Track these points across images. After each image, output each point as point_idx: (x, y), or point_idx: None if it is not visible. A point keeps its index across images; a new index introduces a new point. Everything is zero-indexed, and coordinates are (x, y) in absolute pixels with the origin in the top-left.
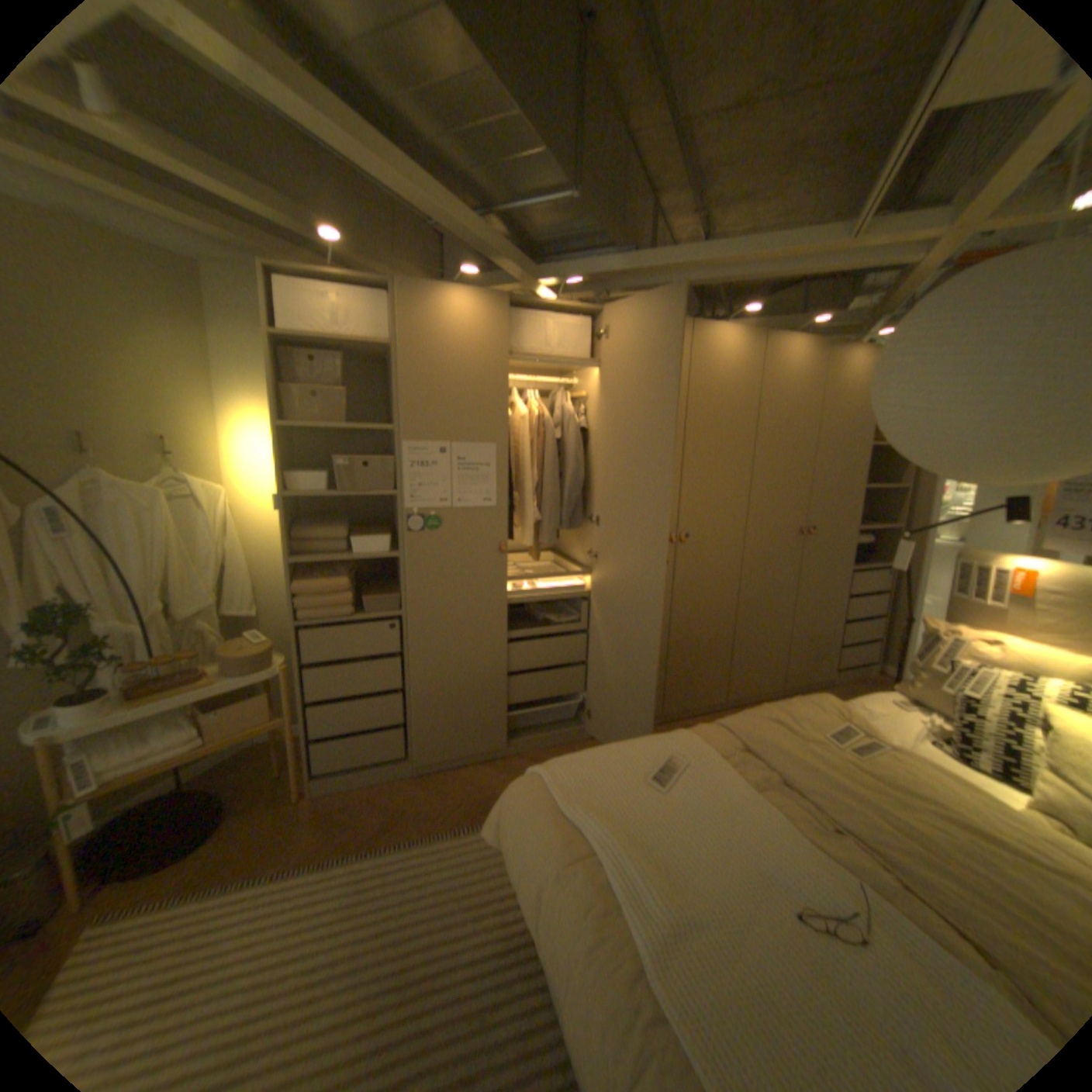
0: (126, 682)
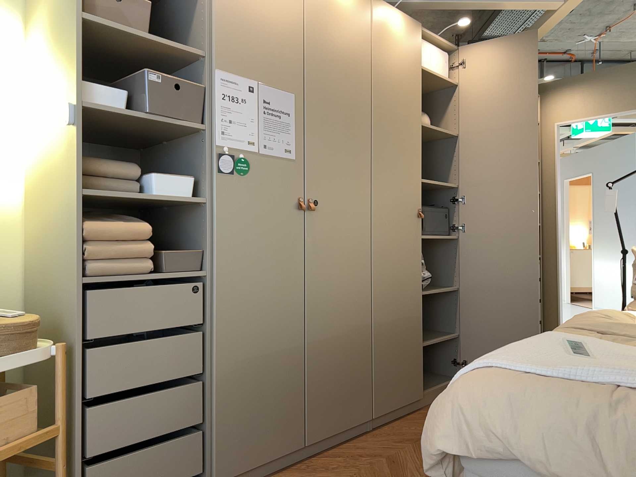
0: None
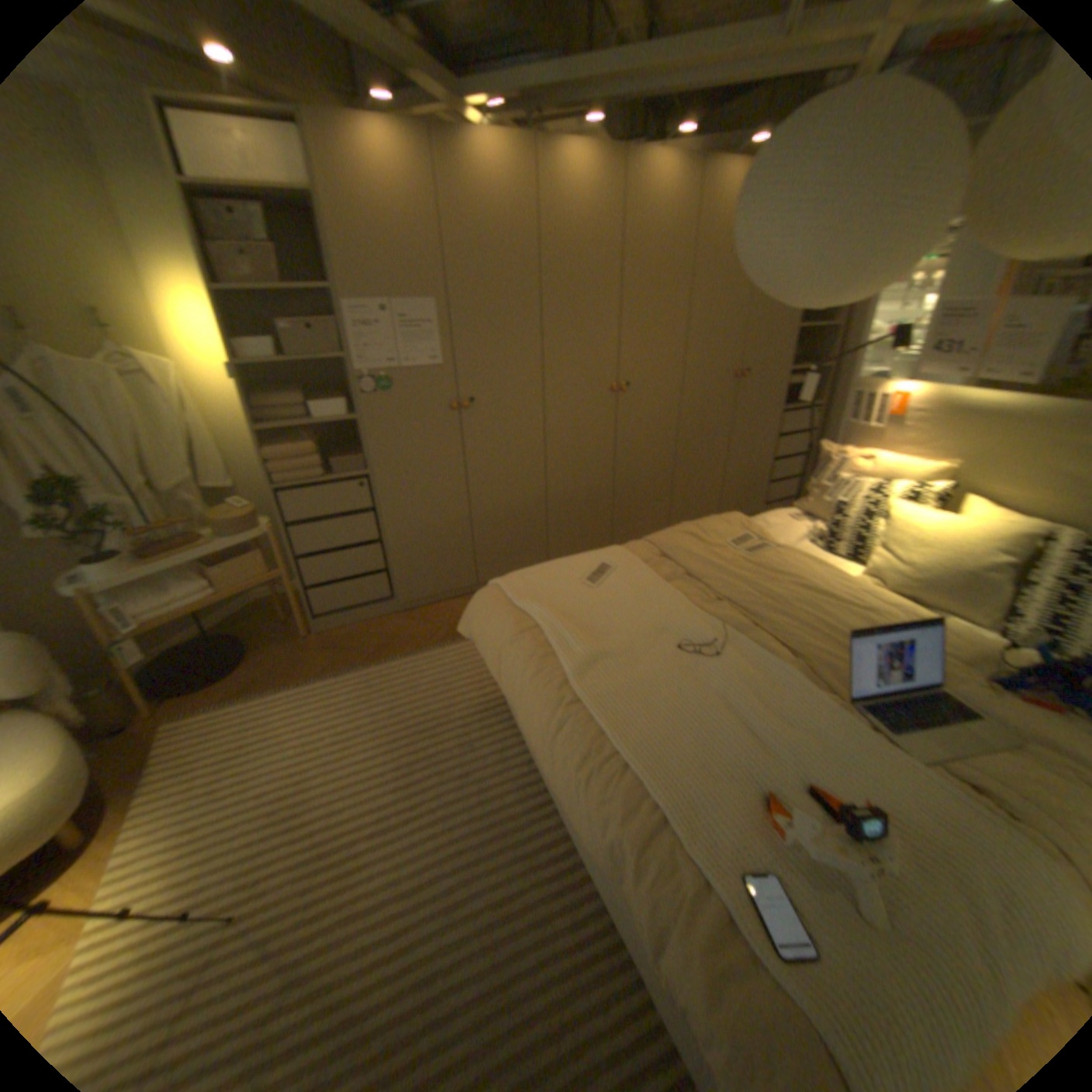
0: (129, 546)
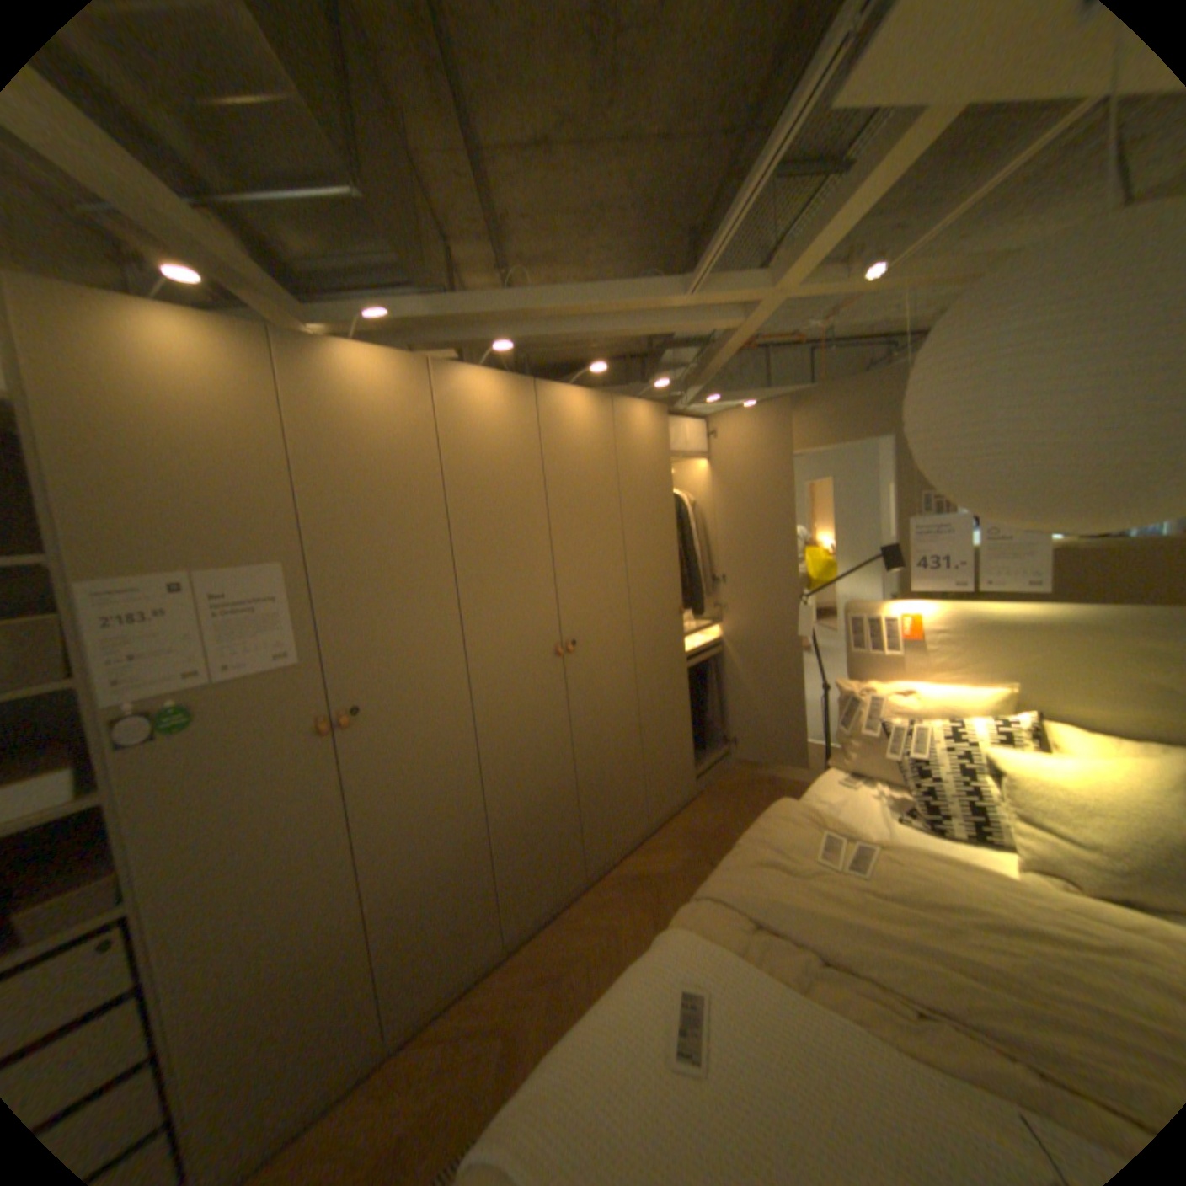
0: None
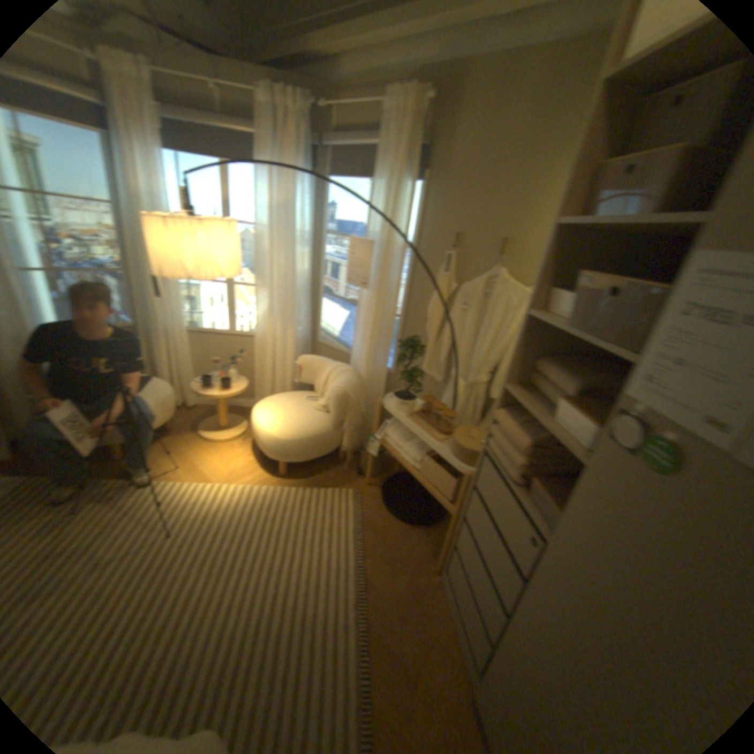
0: (424, 405)
